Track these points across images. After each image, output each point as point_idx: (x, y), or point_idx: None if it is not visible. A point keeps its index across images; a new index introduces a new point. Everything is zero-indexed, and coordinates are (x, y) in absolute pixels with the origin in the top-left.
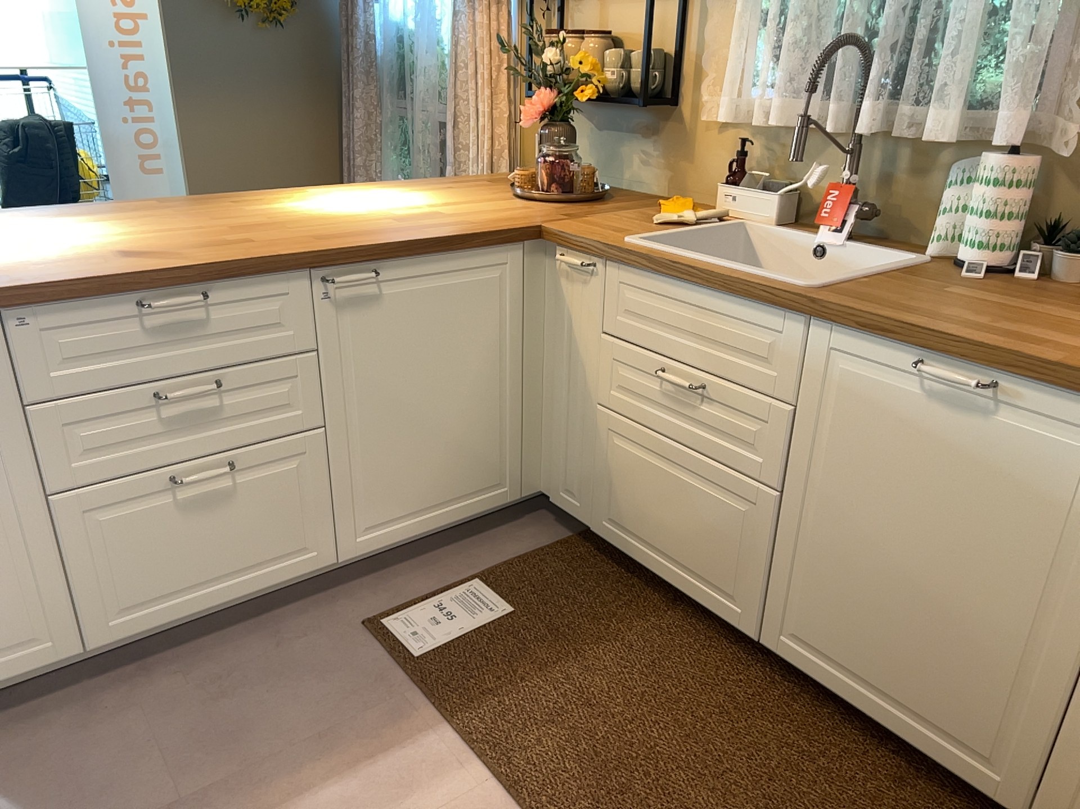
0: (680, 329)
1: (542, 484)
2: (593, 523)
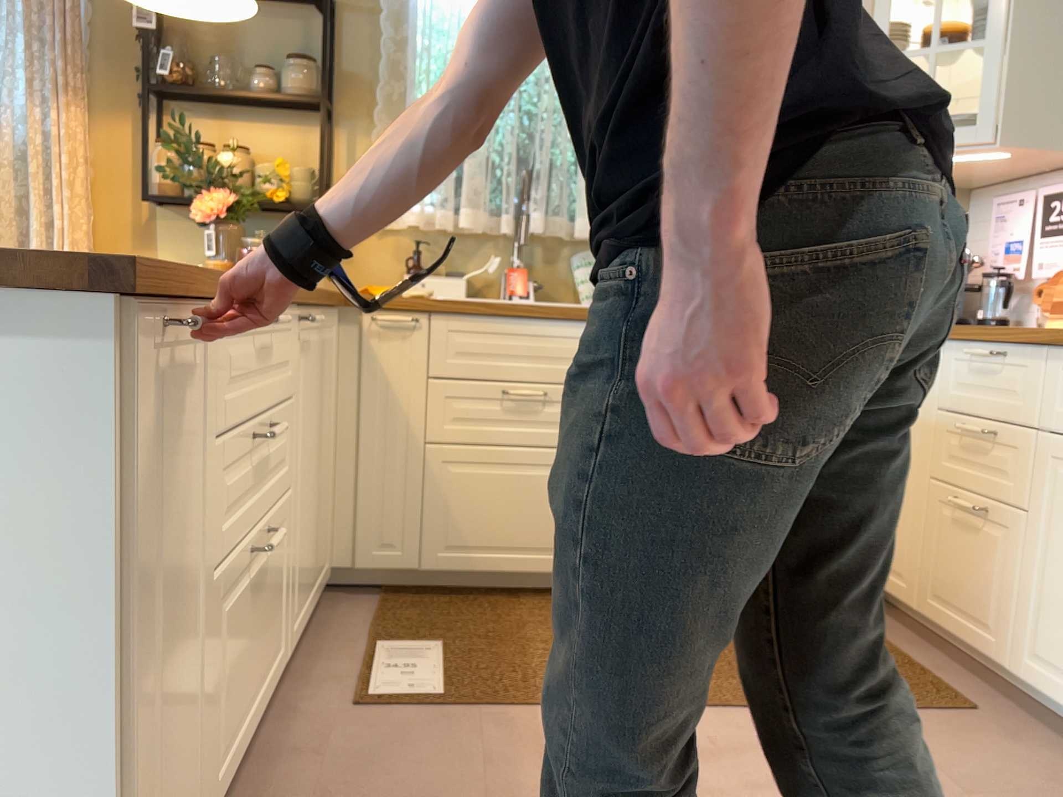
0: (516, 355)
1: (336, 558)
2: (422, 562)
